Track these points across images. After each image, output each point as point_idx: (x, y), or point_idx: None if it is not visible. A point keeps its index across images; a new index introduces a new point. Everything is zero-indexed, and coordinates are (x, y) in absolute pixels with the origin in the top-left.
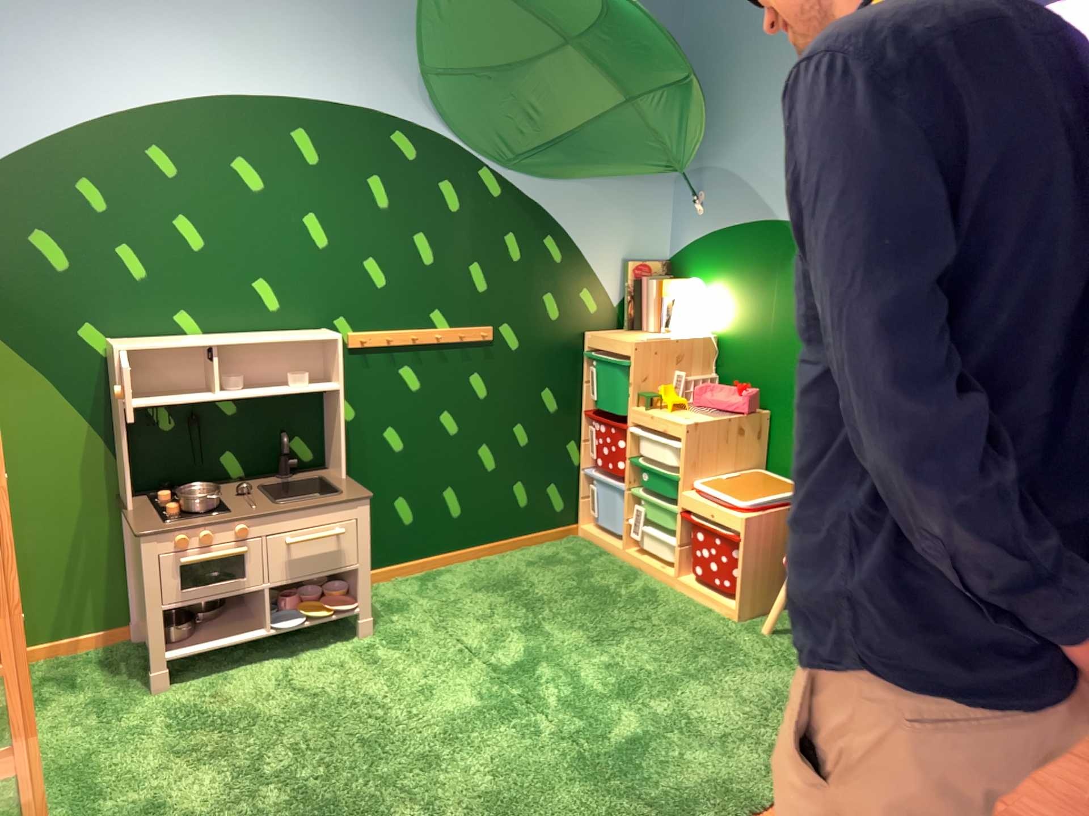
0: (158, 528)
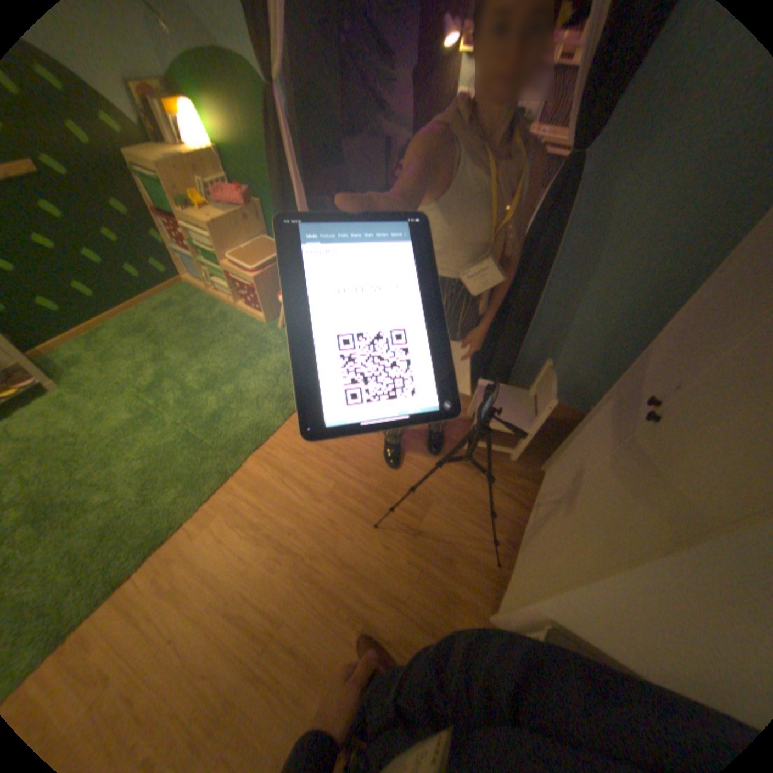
0: None
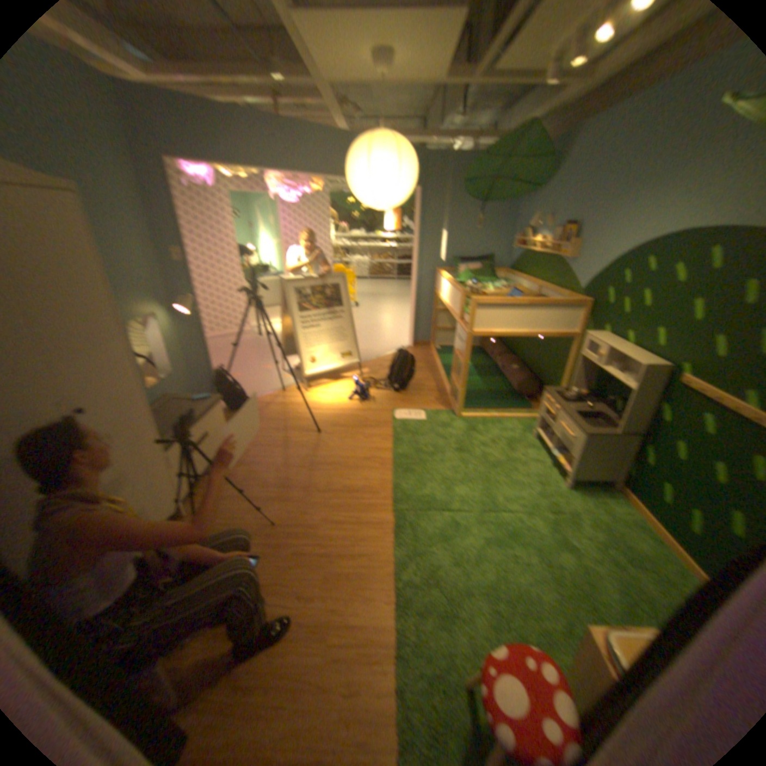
0: (548, 390)
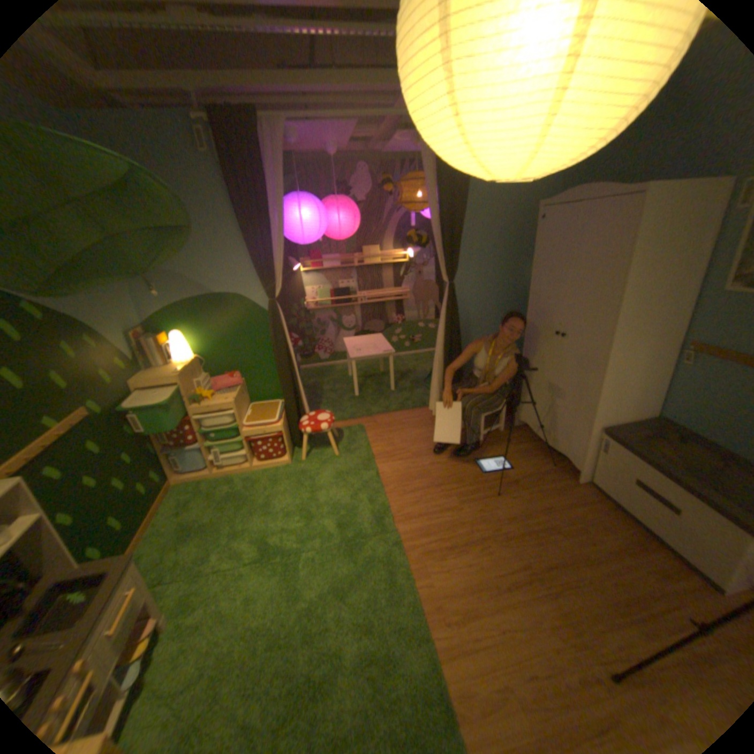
0: None
